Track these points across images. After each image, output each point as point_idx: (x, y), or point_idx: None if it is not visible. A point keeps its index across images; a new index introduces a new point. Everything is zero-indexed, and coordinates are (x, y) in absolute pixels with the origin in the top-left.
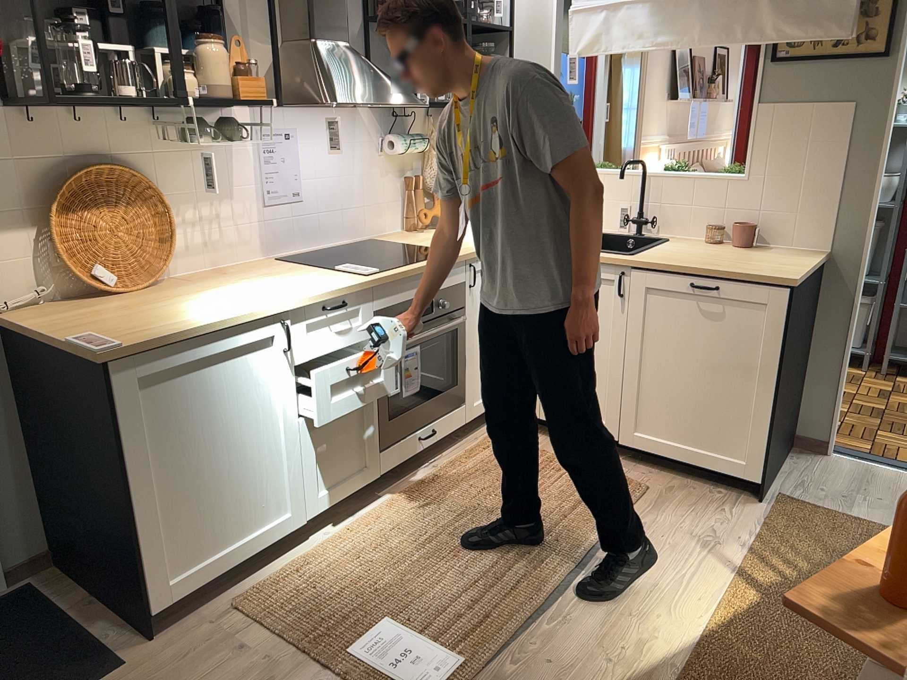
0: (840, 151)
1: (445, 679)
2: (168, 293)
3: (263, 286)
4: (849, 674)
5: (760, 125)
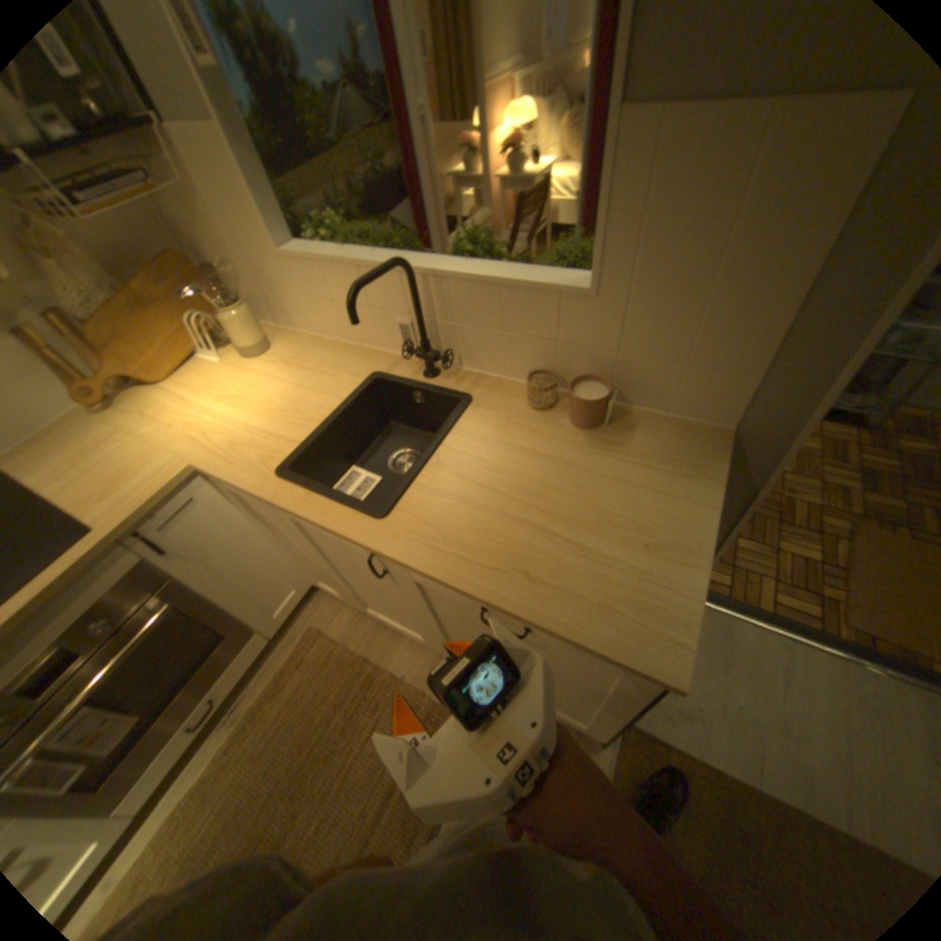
0: (809, 246)
1: None
2: None
3: None
4: None
5: (621, 171)
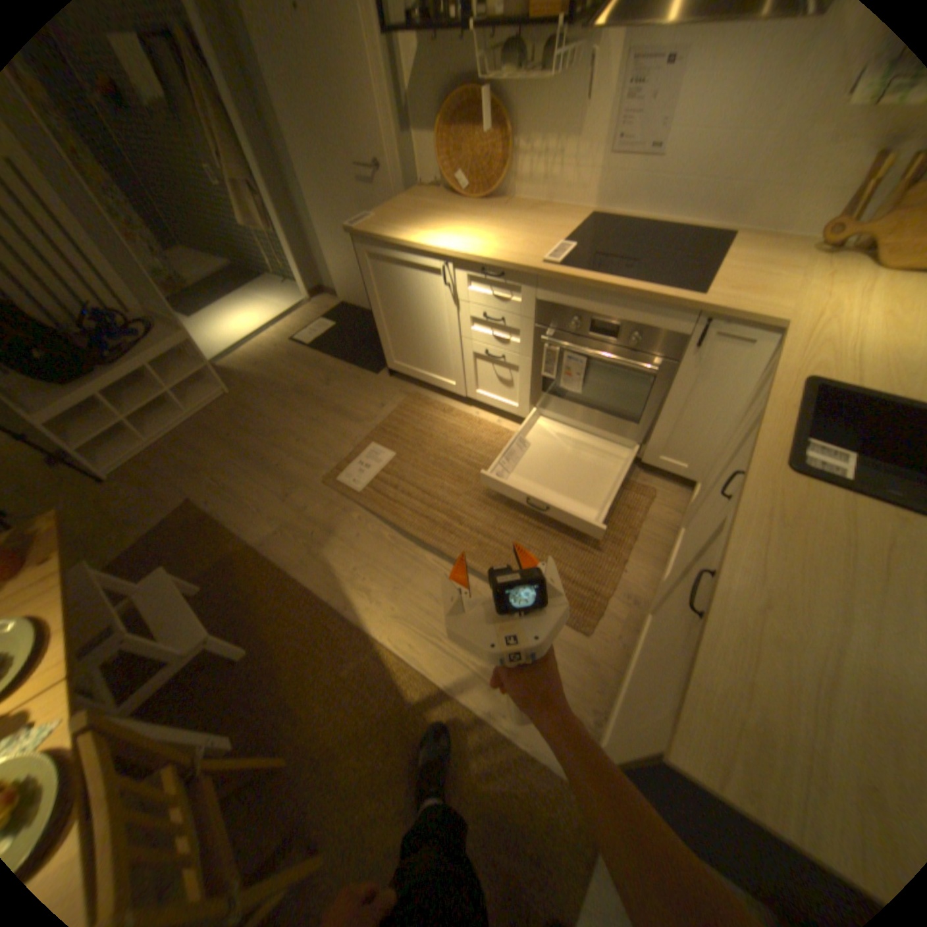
0: None
1: (349, 485)
2: (471, 208)
3: (493, 232)
4: (317, 746)
5: None
